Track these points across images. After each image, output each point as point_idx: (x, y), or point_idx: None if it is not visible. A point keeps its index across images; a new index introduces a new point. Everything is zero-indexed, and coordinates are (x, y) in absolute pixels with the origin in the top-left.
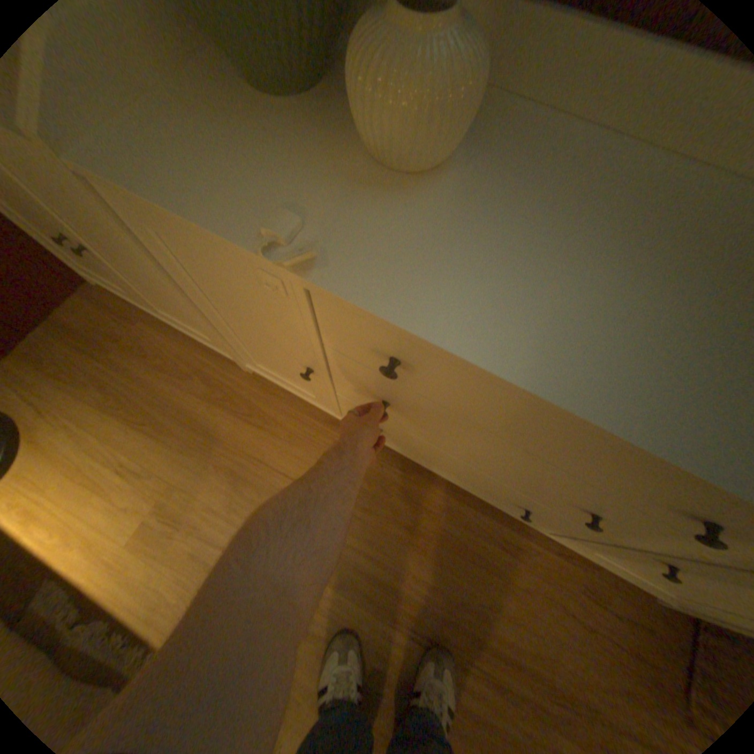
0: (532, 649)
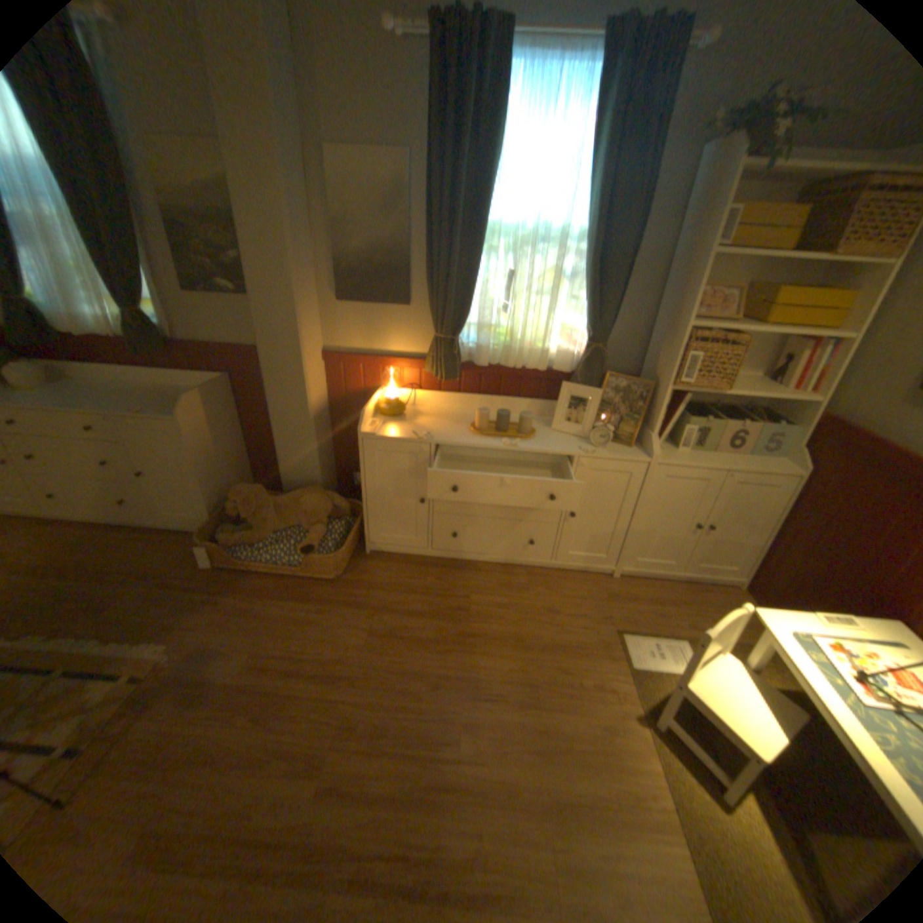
0: (129, 567)
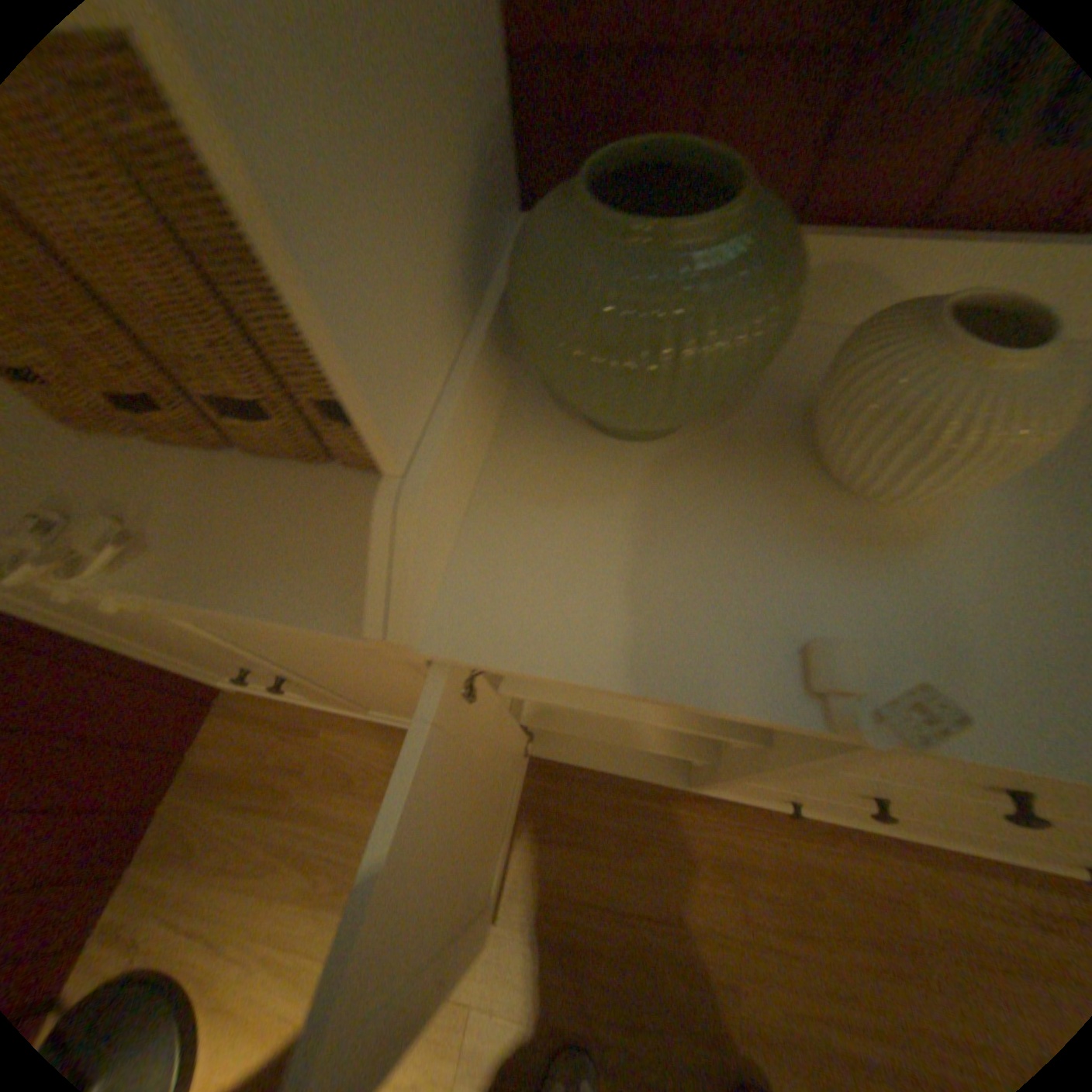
0: None
